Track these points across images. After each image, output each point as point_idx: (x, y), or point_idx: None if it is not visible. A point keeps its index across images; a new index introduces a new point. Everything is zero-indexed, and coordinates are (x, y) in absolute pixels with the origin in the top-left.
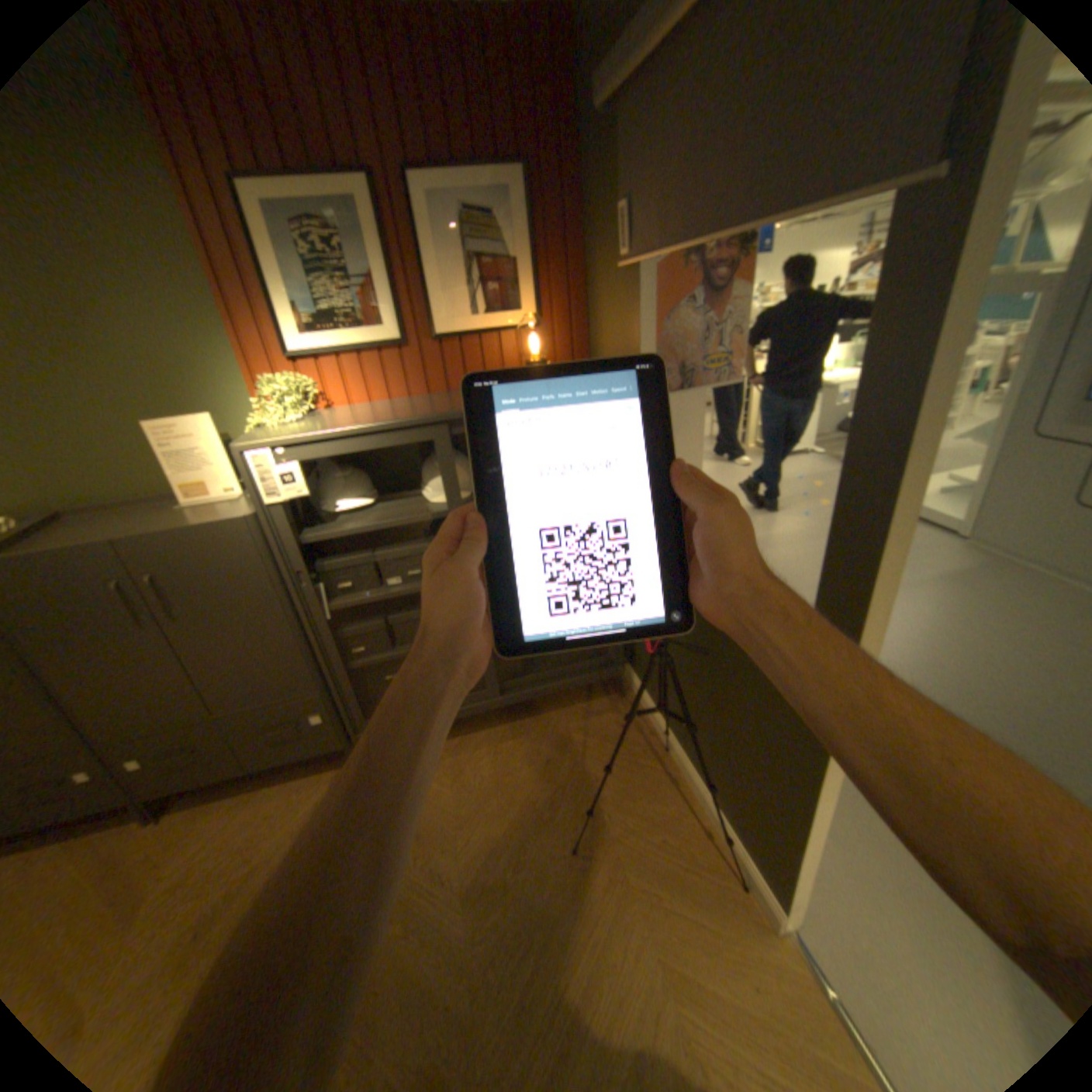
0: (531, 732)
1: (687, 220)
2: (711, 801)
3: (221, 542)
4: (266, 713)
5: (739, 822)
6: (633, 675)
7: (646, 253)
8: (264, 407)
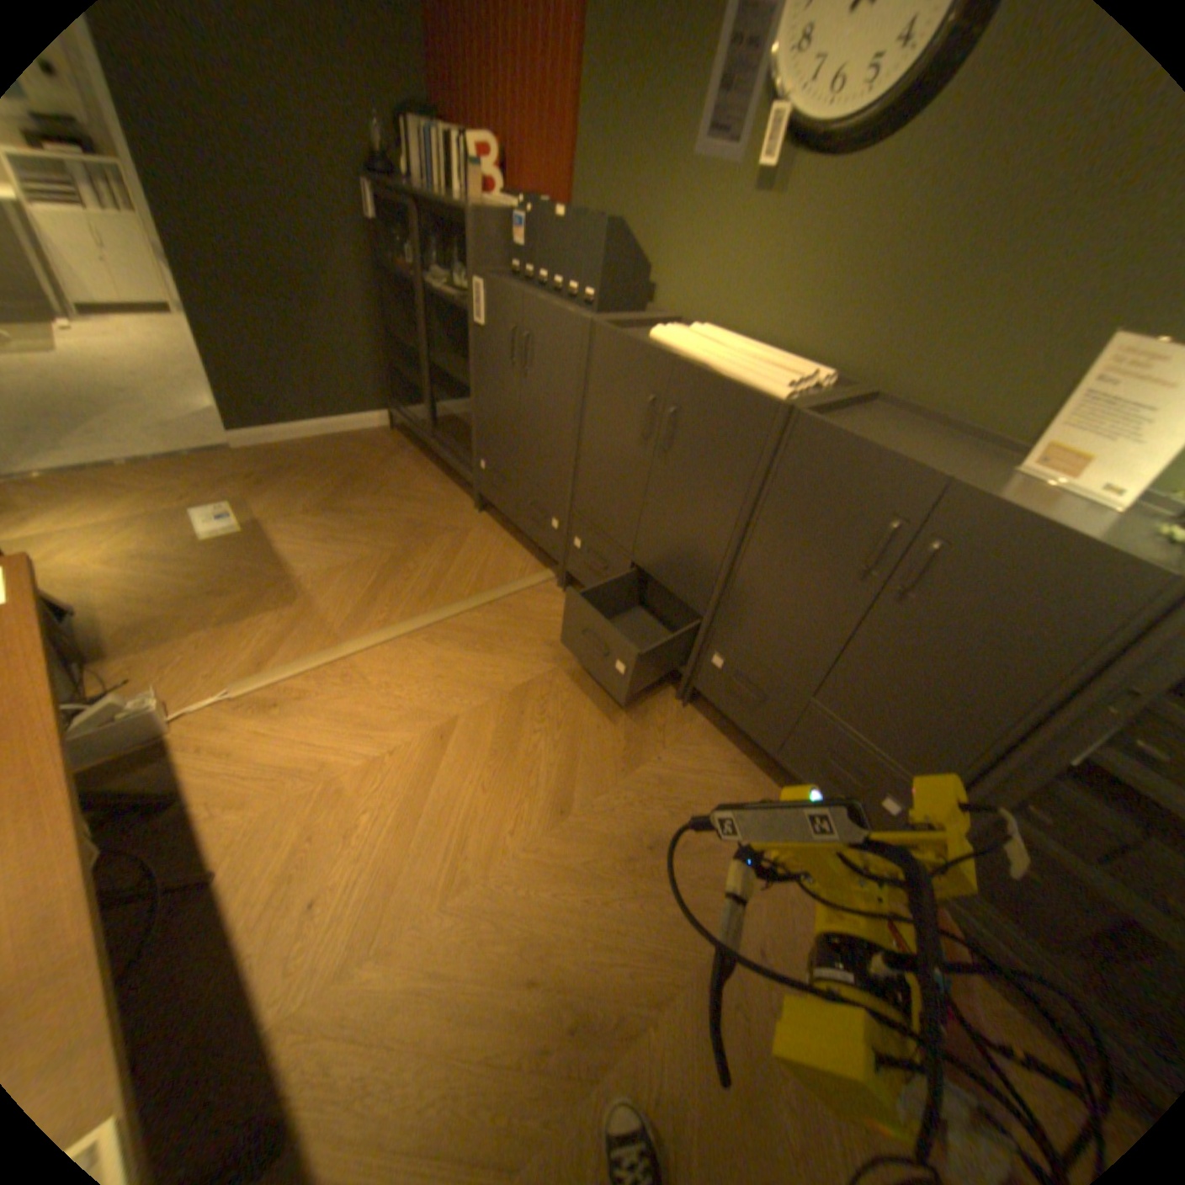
0: None
1: None
2: None
3: (1087, 579)
4: (859, 752)
5: None
6: None
7: None
8: None
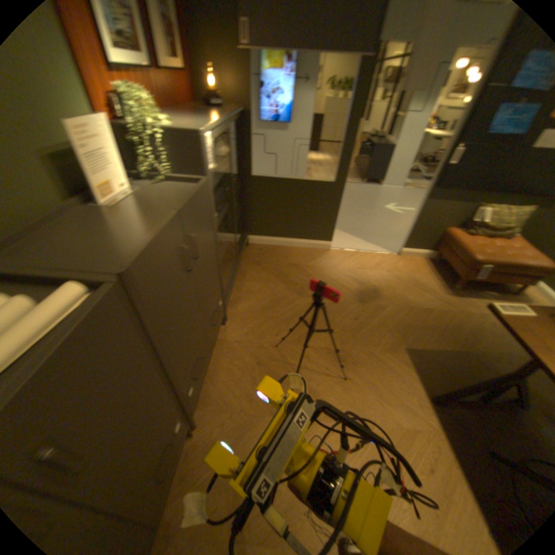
0: (247, 269)
1: (296, 41)
2: (302, 240)
3: (205, 198)
4: (215, 309)
5: (316, 233)
6: (248, 235)
7: (268, 47)
8: (147, 107)
